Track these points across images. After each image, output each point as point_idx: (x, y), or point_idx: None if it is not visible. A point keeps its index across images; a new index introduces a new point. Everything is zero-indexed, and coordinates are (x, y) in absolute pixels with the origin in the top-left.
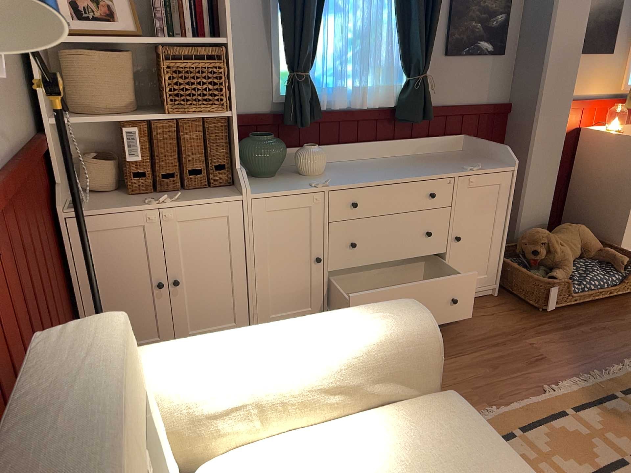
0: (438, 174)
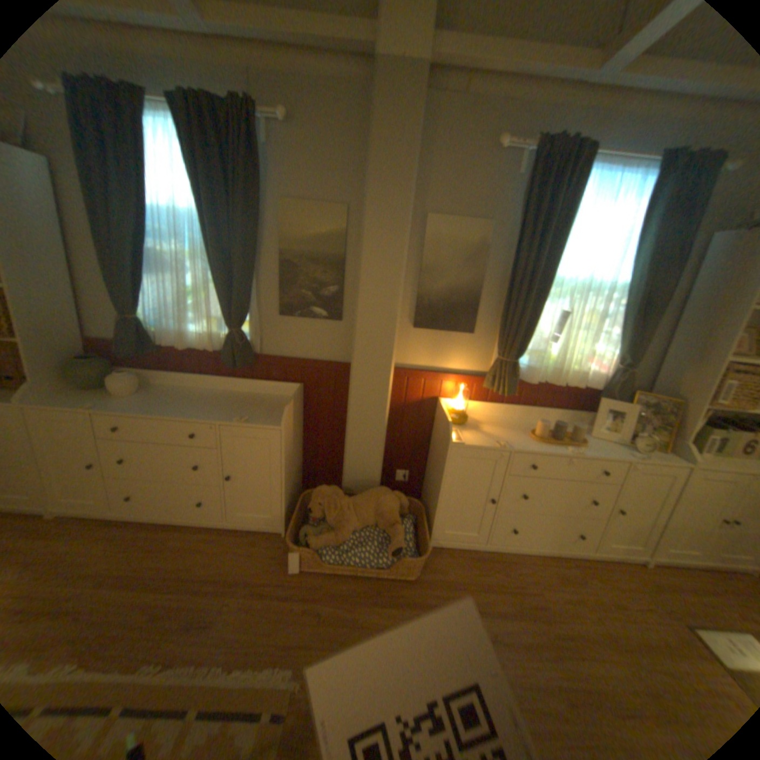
0: (201, 419)
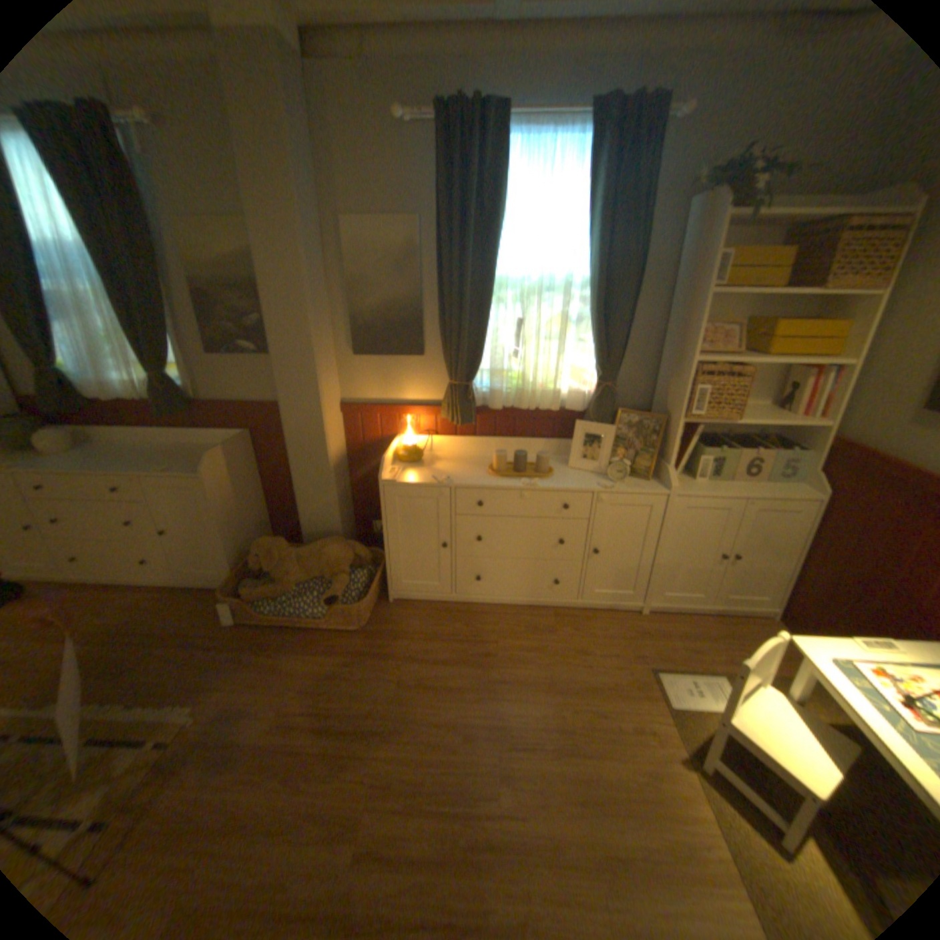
0: (120, 472)
